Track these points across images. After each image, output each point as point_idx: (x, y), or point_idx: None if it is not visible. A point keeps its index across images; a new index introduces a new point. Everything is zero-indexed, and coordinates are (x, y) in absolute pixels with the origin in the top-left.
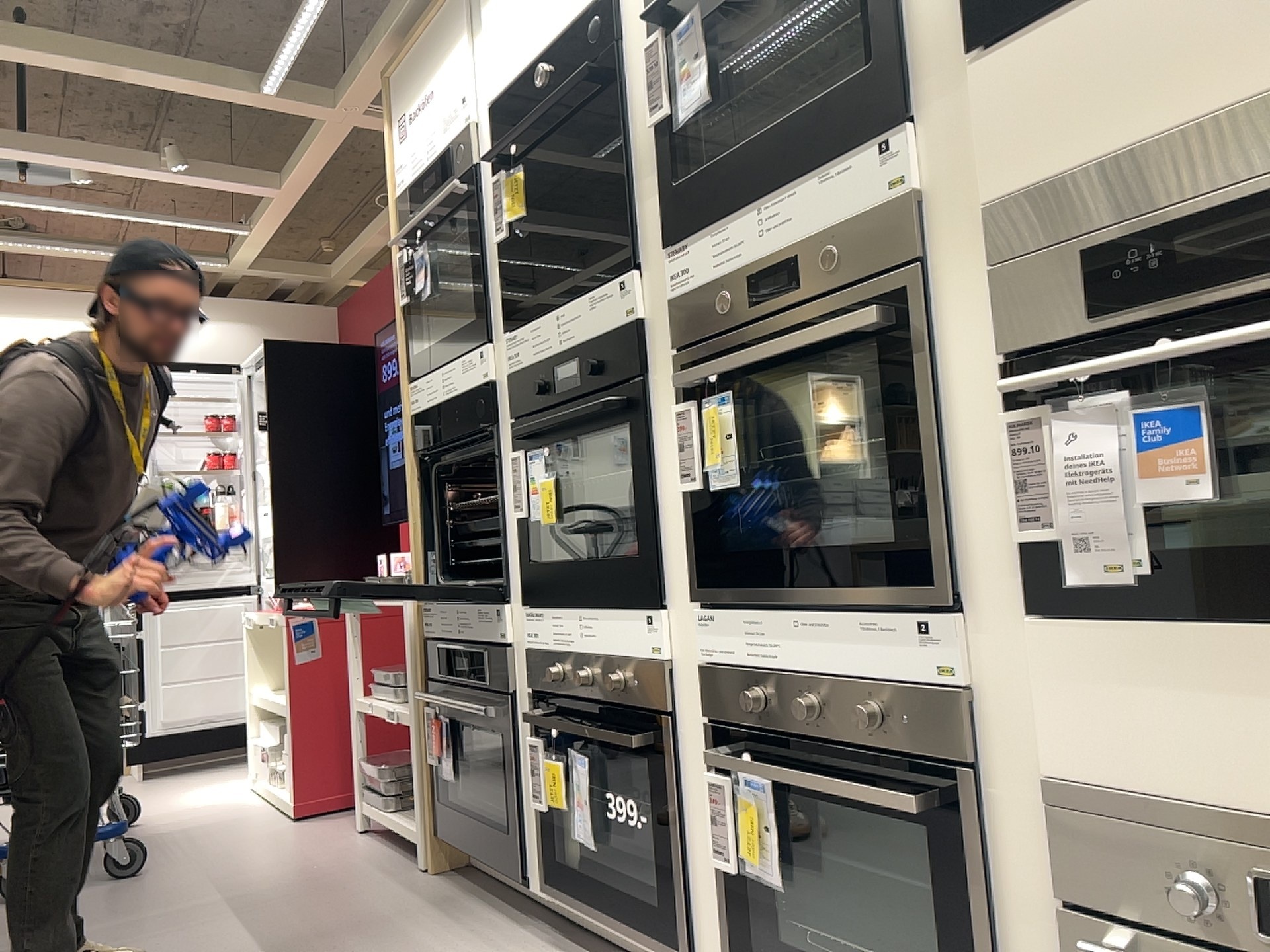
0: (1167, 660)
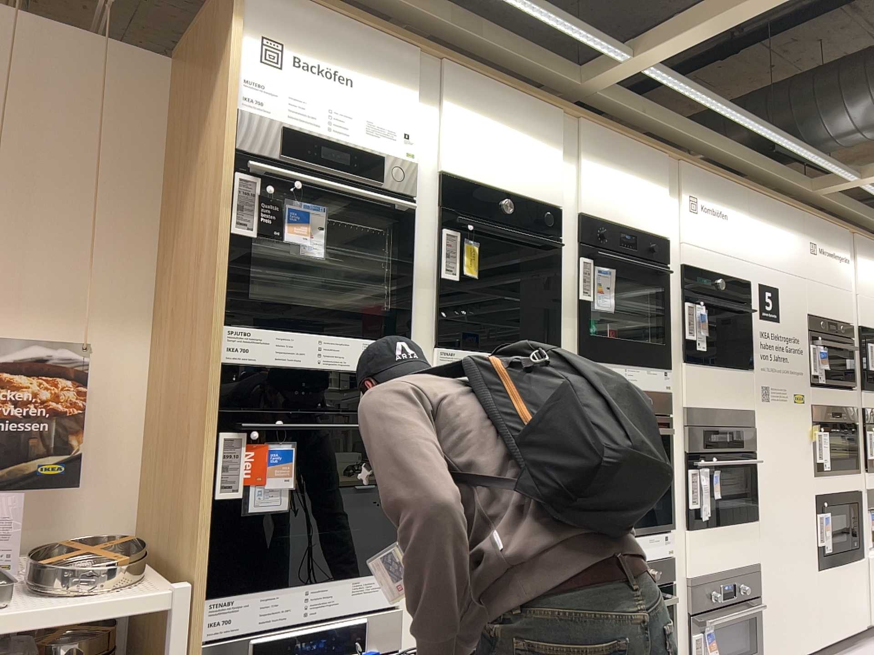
0: (710, 537)
